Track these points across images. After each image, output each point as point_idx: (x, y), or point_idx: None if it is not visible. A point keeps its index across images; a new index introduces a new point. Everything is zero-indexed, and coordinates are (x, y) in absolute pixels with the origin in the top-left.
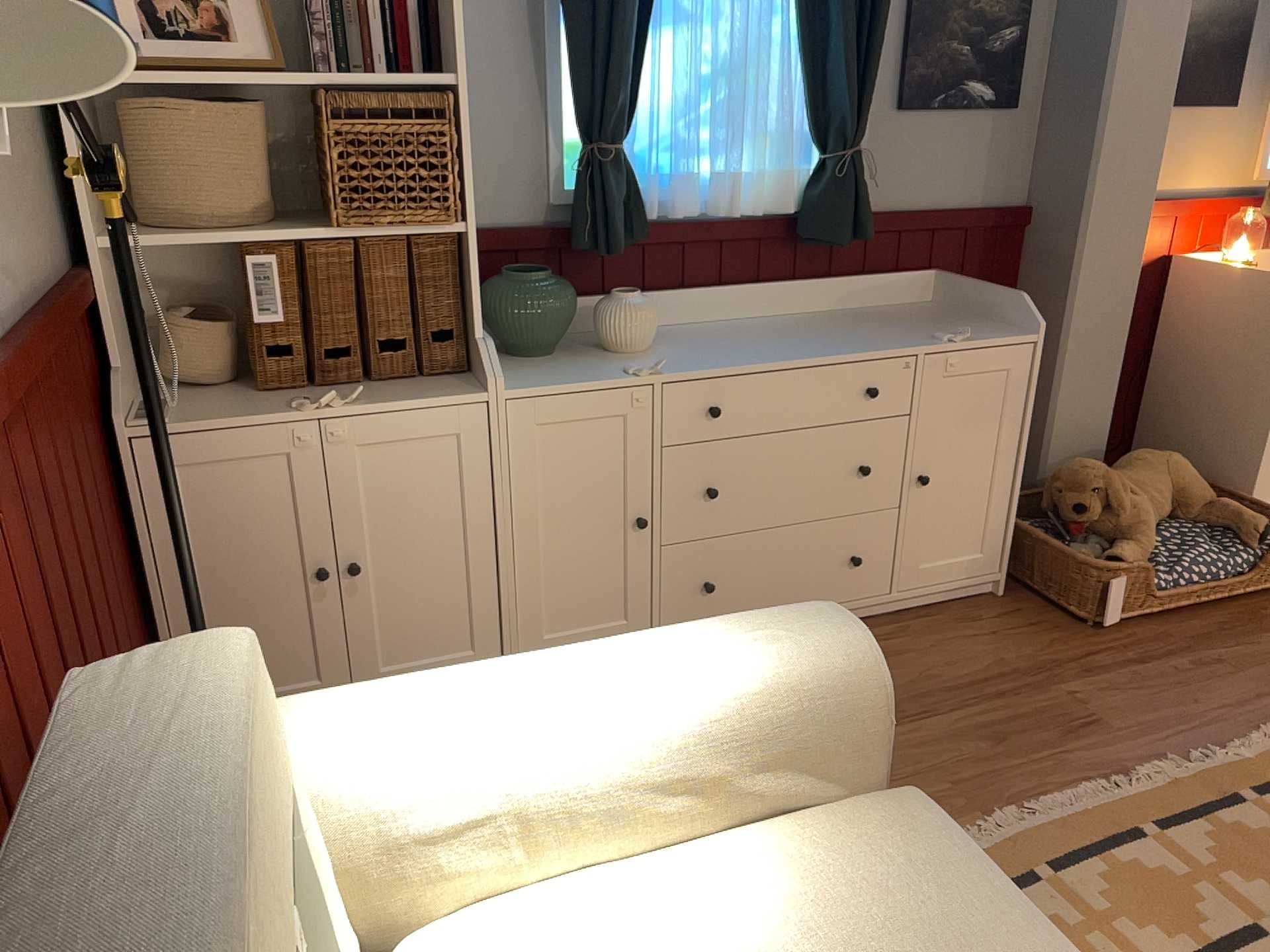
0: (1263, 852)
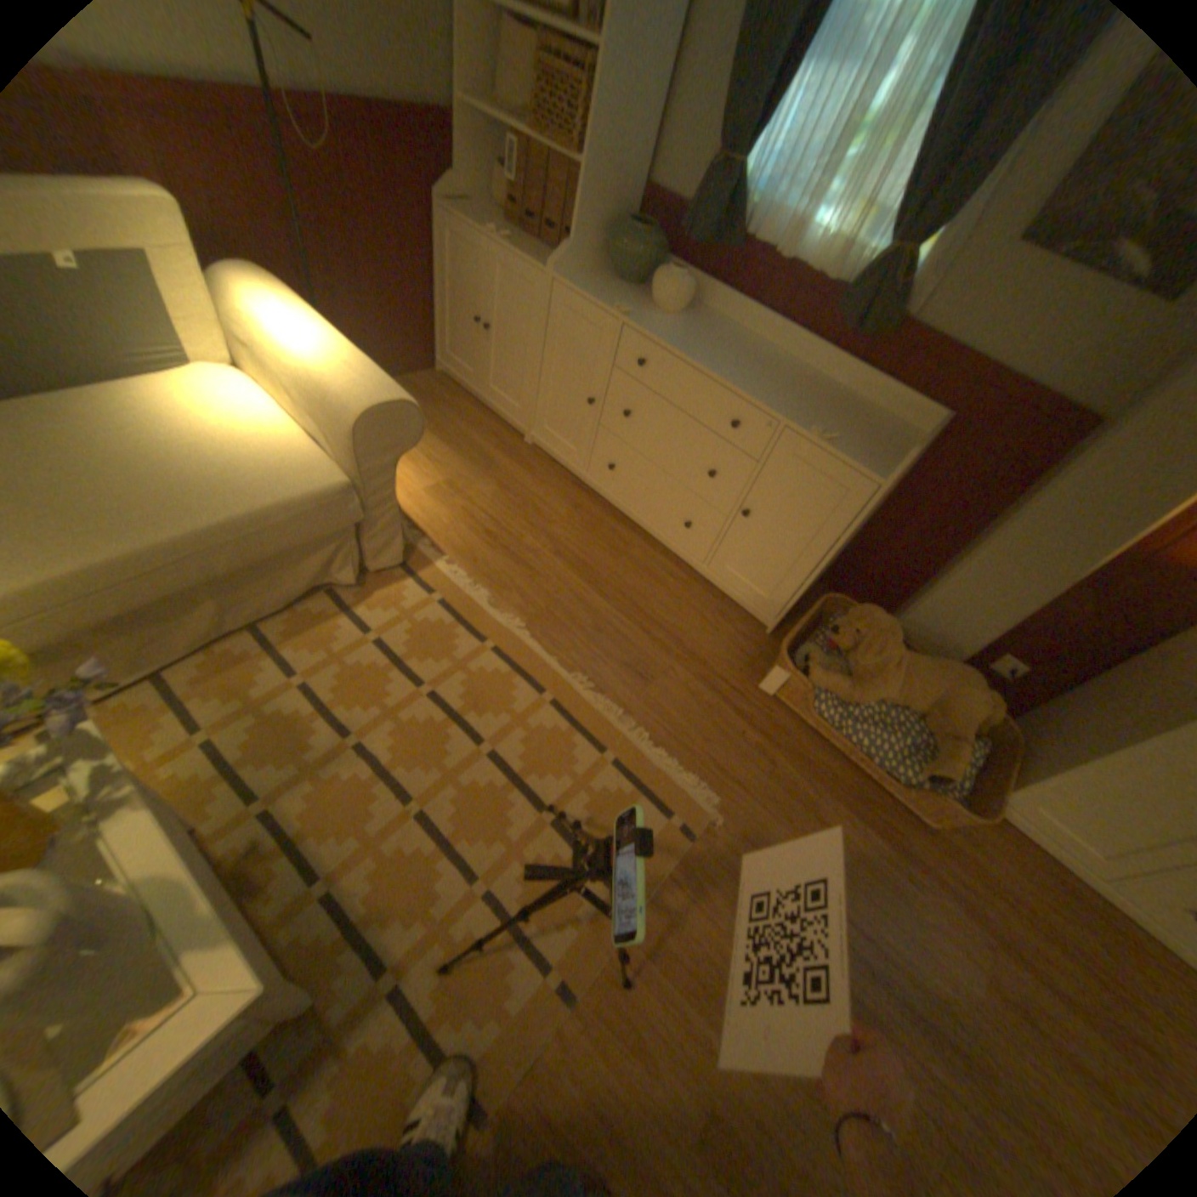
0: (555, 757)
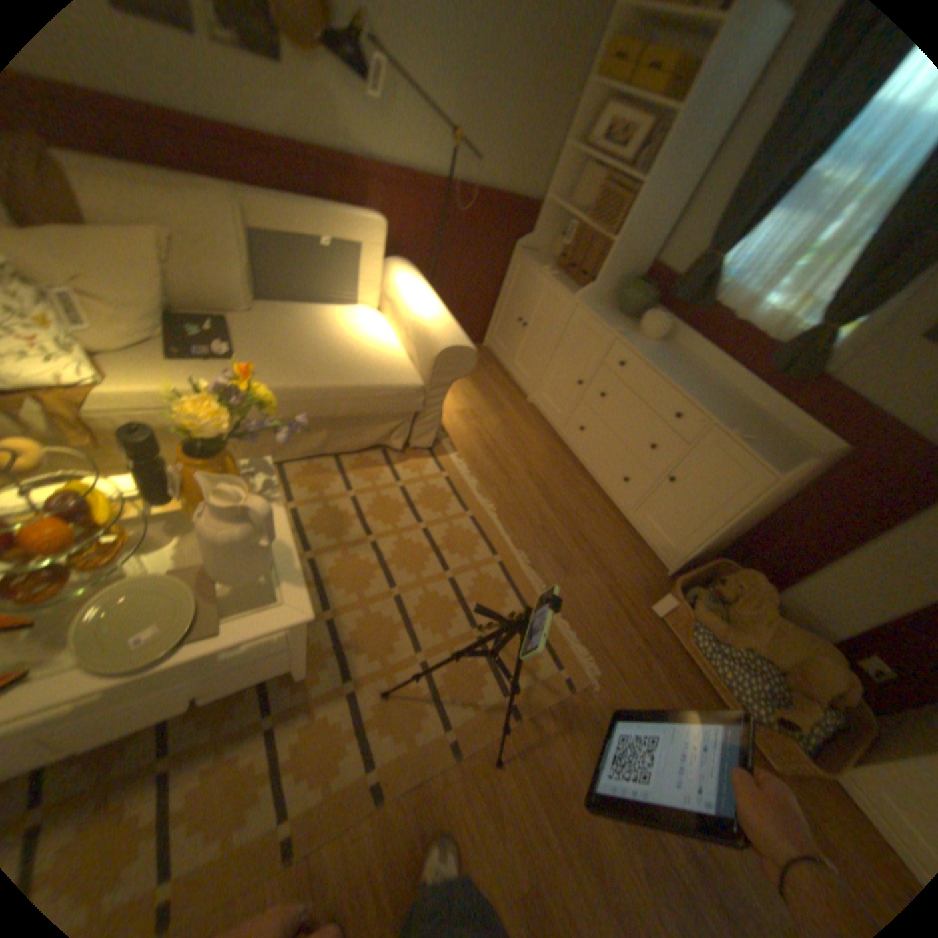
0: (491, 598)
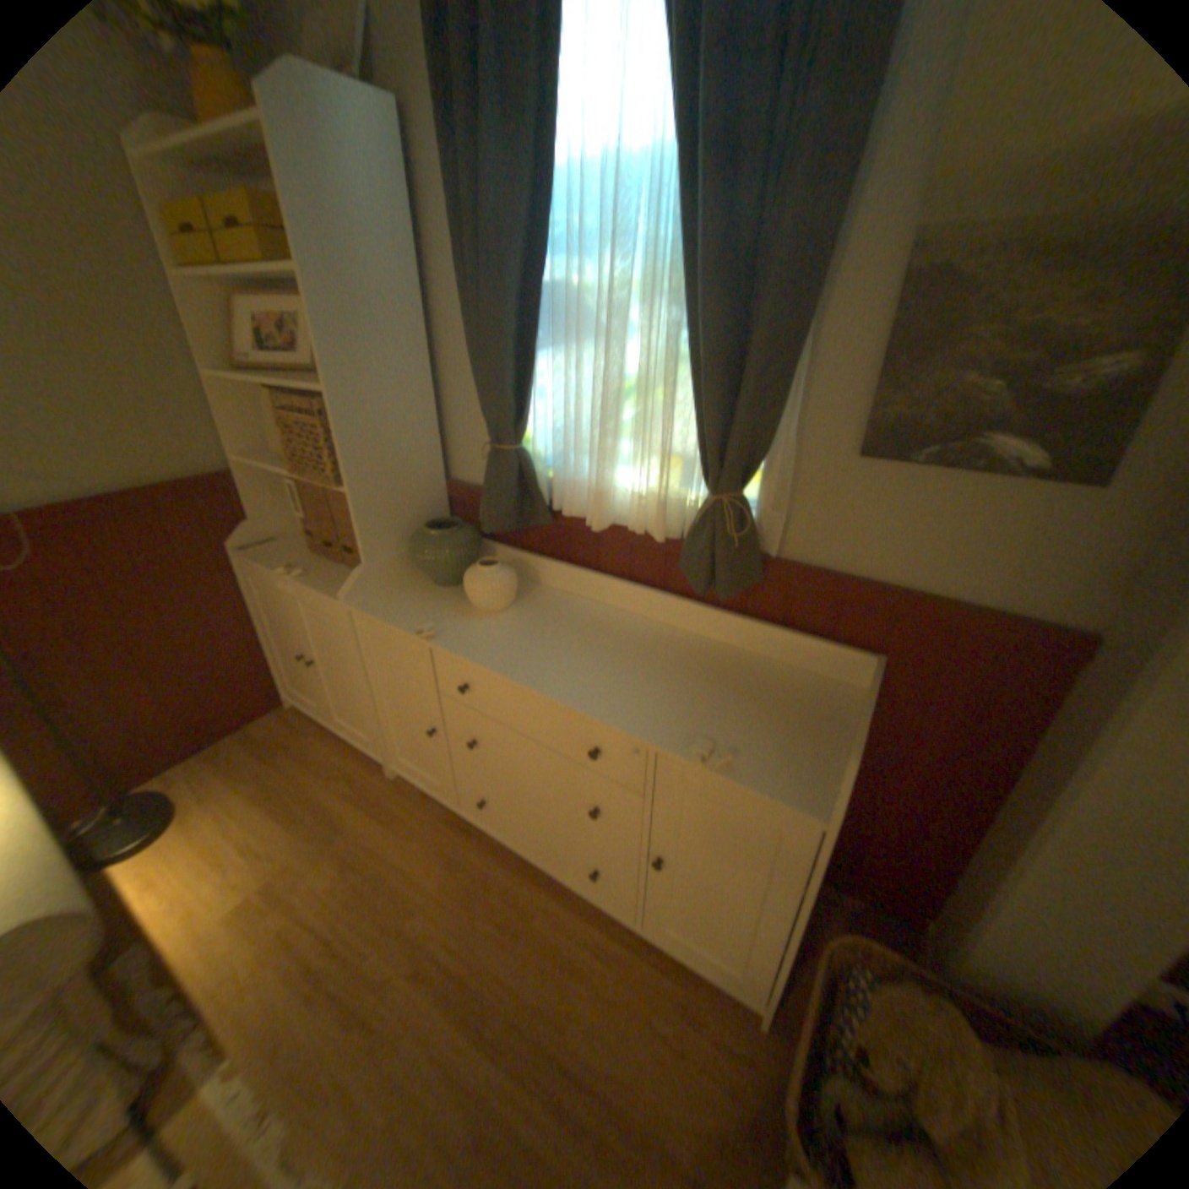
0: None
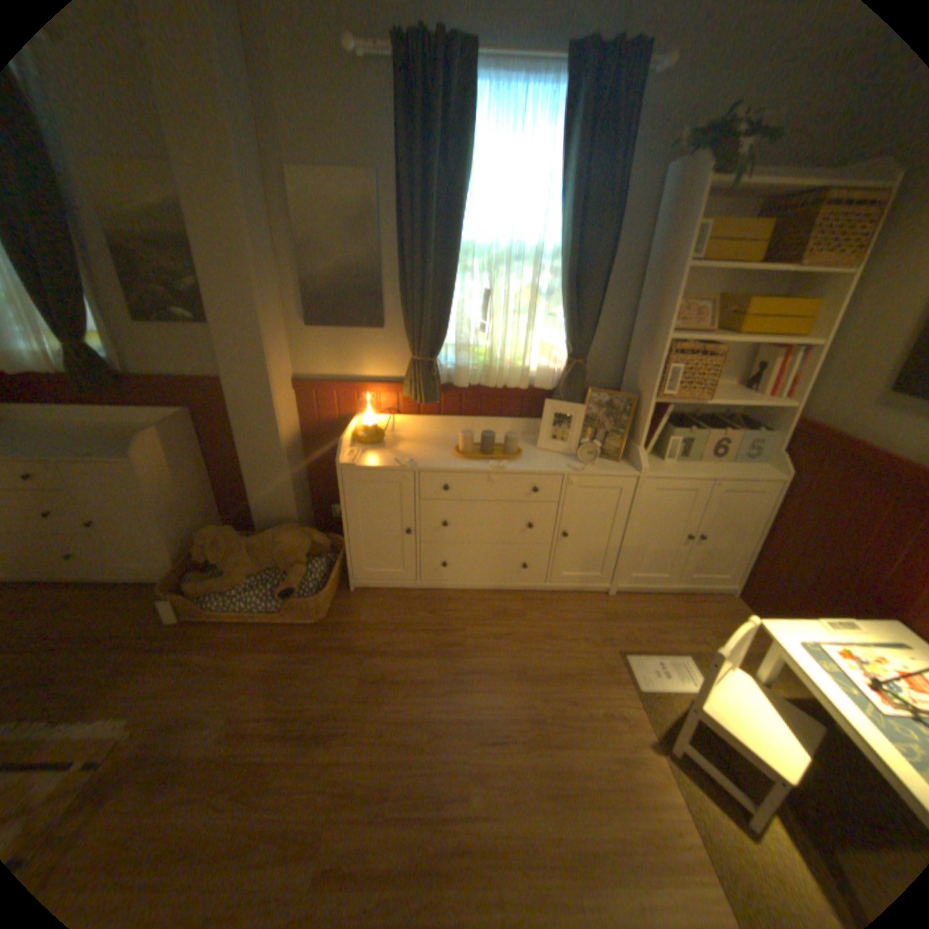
0: None
